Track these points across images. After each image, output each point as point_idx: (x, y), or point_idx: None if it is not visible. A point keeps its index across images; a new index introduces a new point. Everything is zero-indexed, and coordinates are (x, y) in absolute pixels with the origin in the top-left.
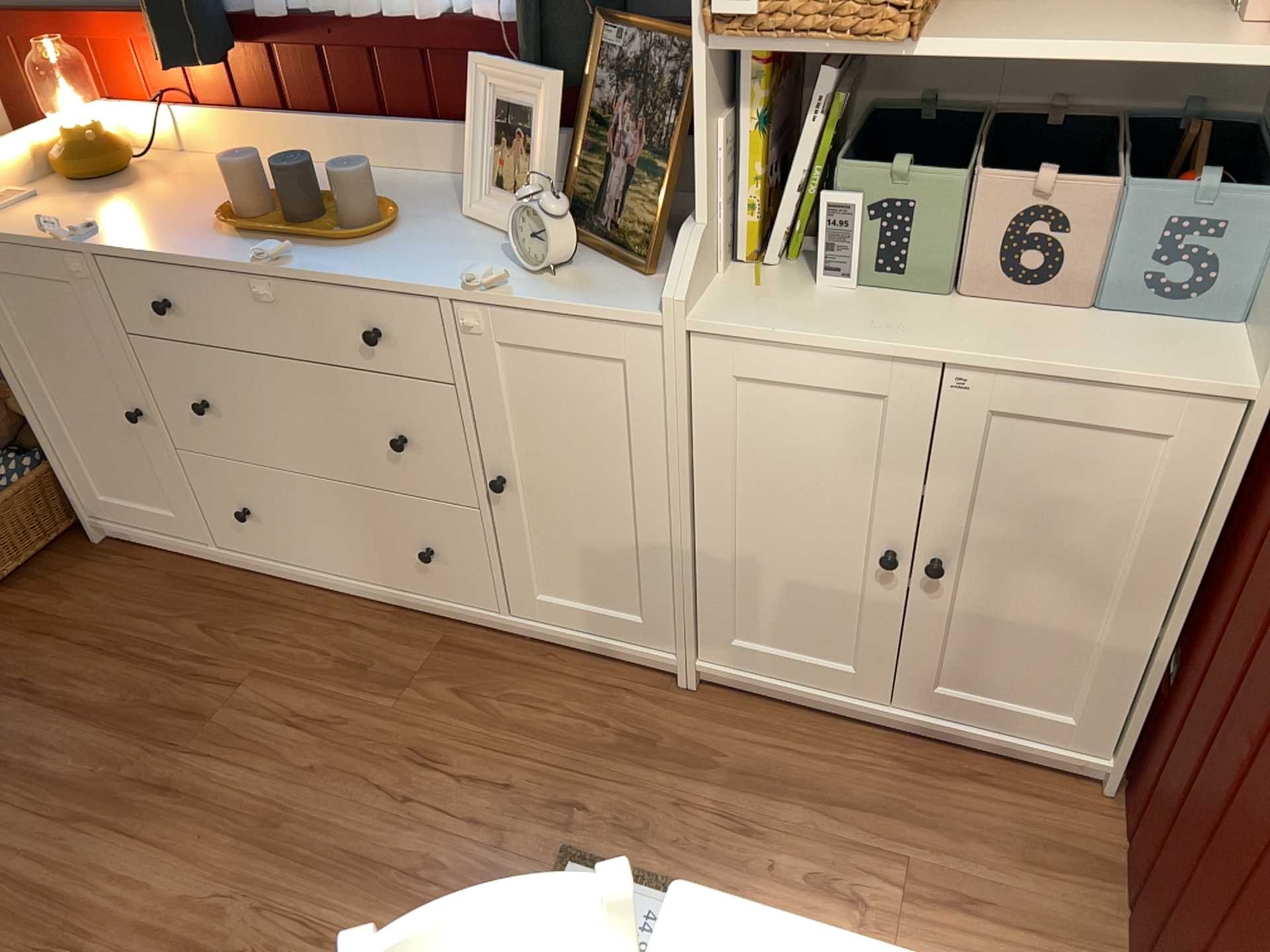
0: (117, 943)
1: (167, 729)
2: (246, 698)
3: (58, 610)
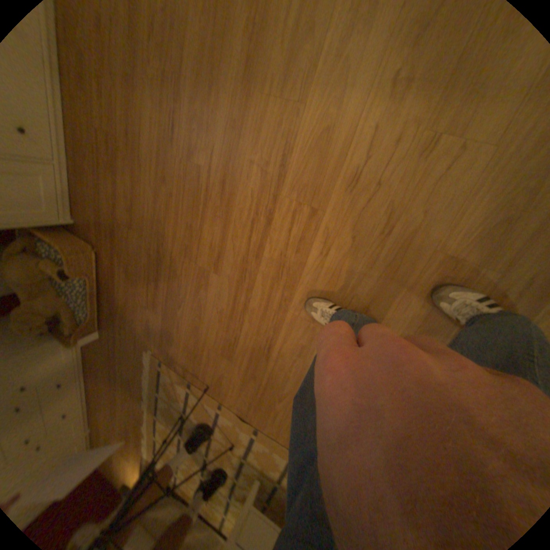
0: (163, 116)
1: (109, 149)
2: (95, 123)
3: (89, 223)
